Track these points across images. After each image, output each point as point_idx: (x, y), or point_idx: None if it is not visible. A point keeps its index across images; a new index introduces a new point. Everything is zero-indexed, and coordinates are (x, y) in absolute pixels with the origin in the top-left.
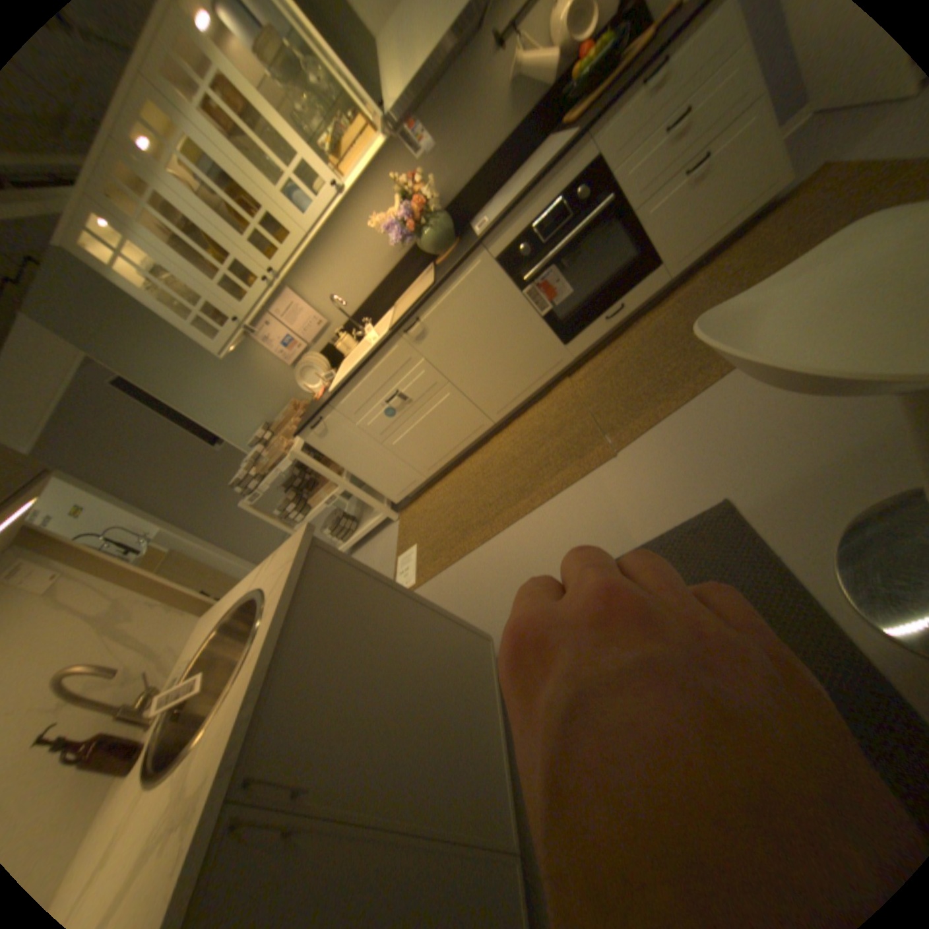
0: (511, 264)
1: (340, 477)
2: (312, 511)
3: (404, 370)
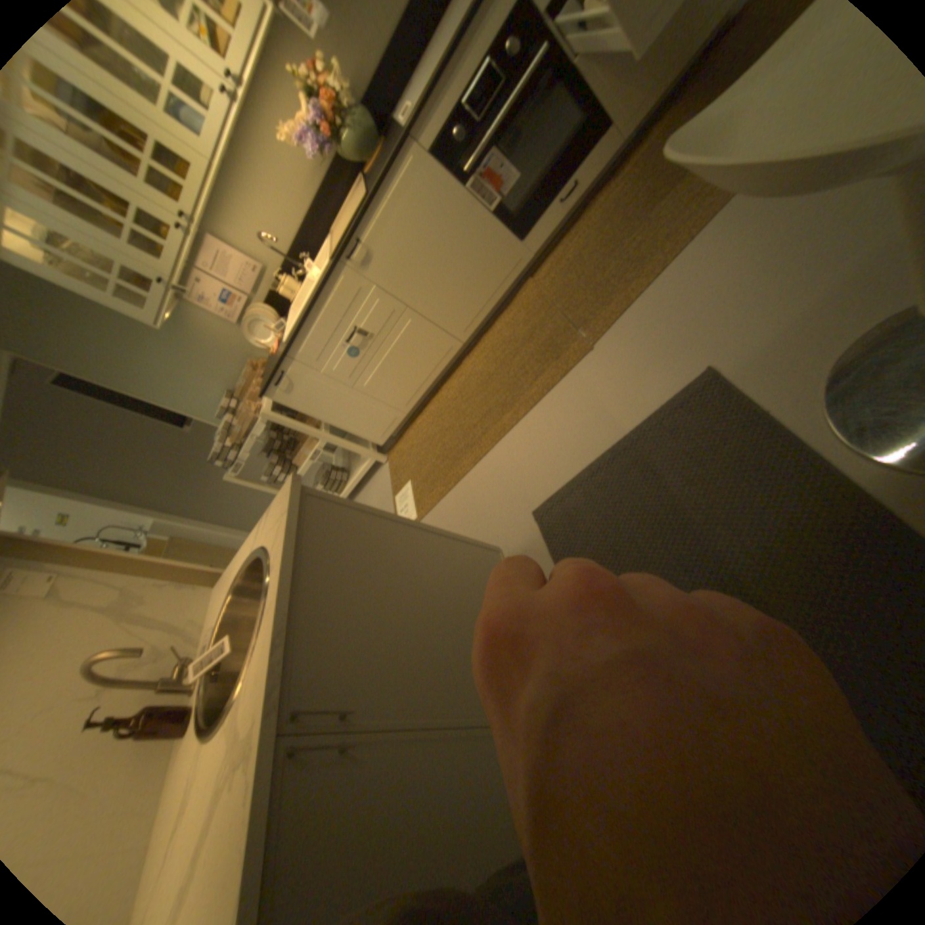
0: (447, 154)
1: (319, 430)
2: (300, 470)
3: (357, 302)
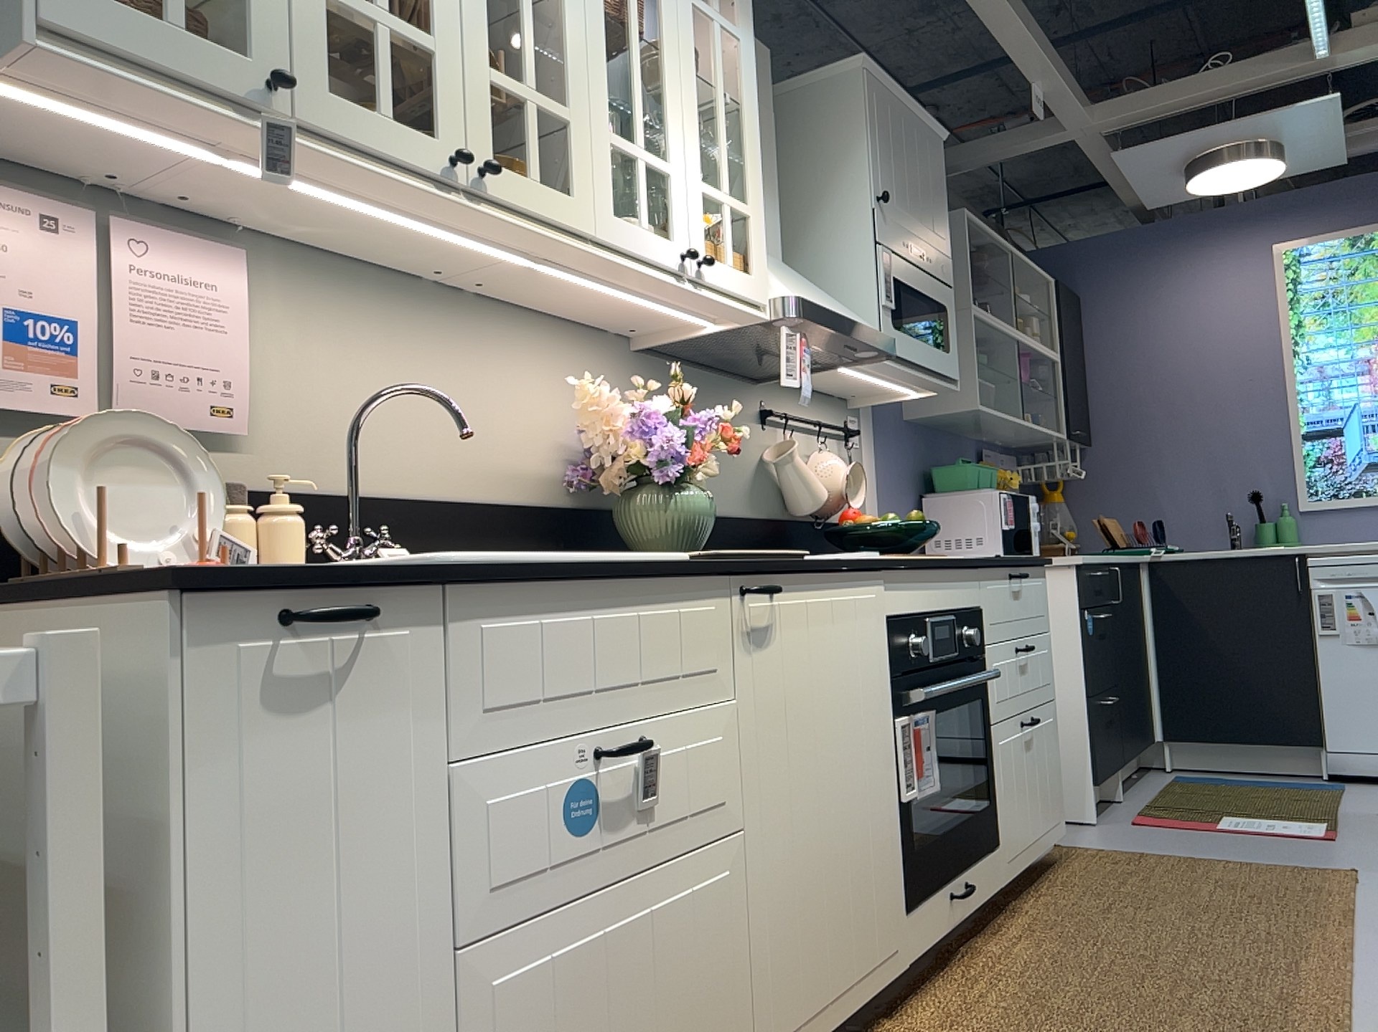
0: (897, 651)
1: None
2: None
3: (683, 692)
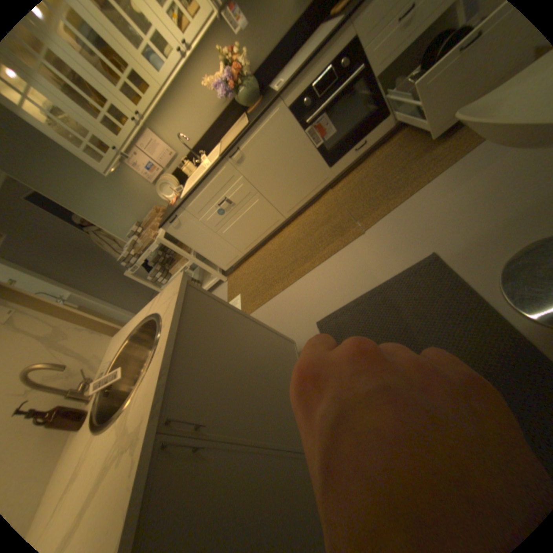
0: (297, 112)
1: (189, 255)
2: (172, 277)
3: (229, 184)
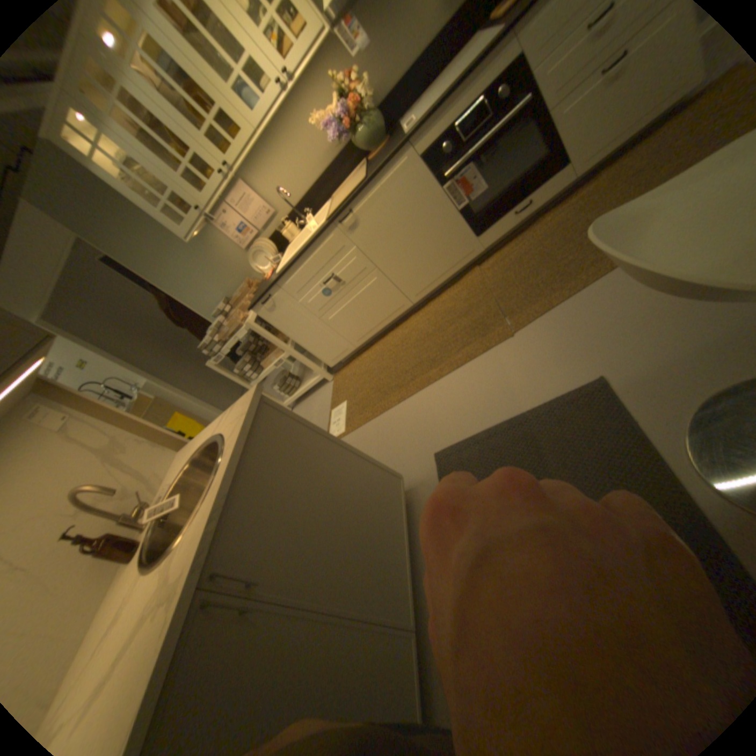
0: (433, 161)
1: (286, 345)
2: (263, 371)
3: (338, 256)
